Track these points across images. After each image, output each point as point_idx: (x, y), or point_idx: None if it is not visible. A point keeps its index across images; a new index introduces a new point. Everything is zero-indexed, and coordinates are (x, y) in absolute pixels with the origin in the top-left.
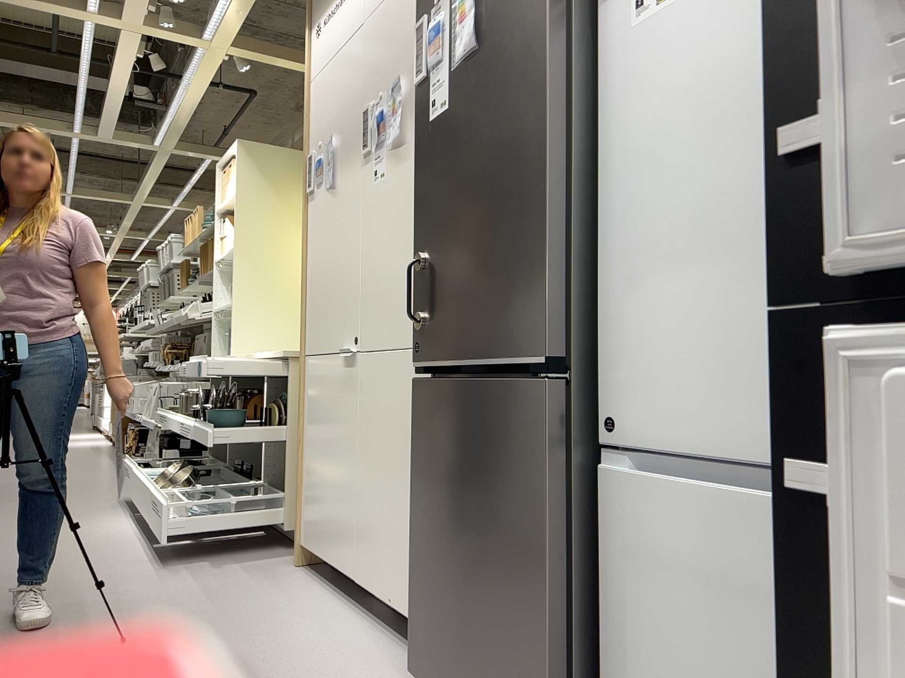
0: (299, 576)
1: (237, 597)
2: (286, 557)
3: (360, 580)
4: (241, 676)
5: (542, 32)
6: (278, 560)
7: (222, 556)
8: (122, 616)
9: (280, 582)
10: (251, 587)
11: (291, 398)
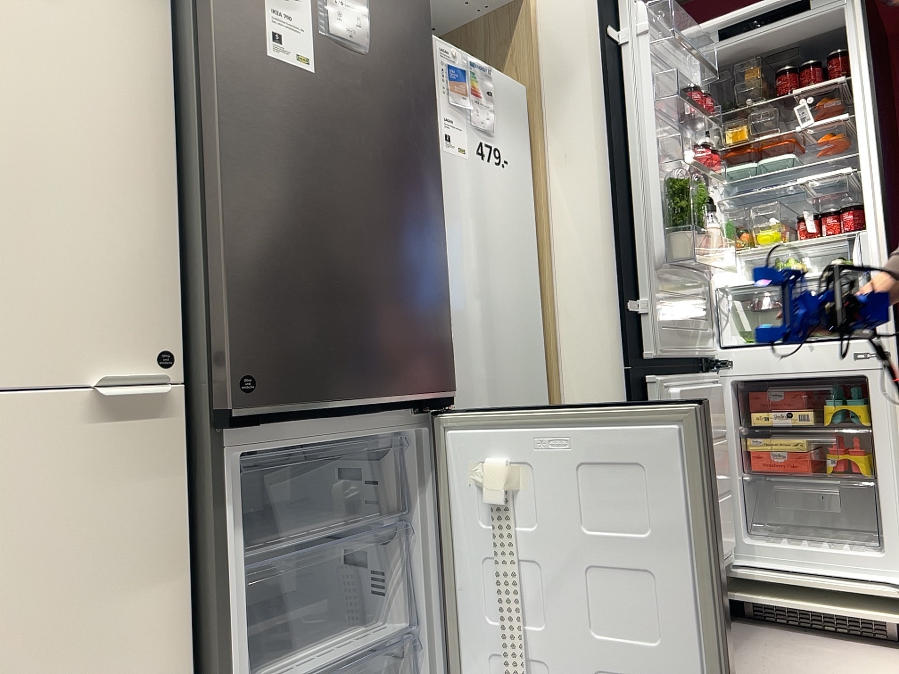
0: None
1: None
2: None
3: None
4: None
5: (432, 110)
6: None
7: None
8: None
9: None
10: None
11: None
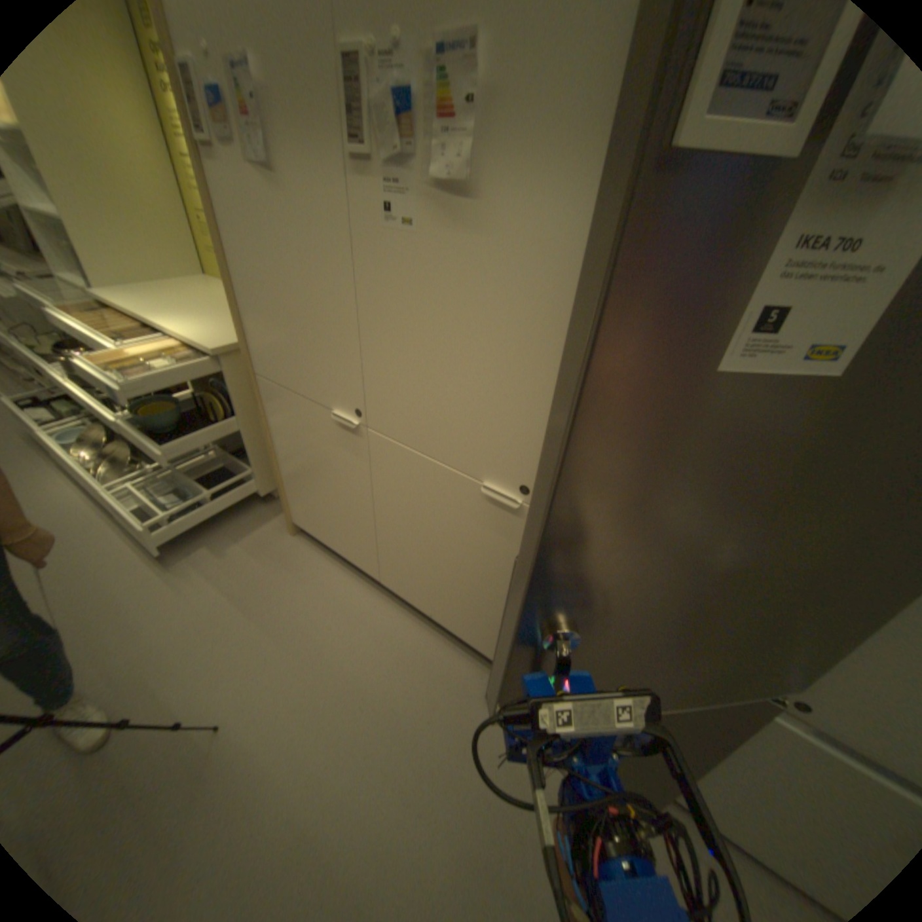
0: (304, 551)
1: (270, 602)
2: (274, 521)
3: (386, 584)
4: (353, 735)
5: None
6: (269, 527)
7: (212, 532)
8: (179, 675)
9: (294, 566)
10: (272, 582)
11: (235, 392)
